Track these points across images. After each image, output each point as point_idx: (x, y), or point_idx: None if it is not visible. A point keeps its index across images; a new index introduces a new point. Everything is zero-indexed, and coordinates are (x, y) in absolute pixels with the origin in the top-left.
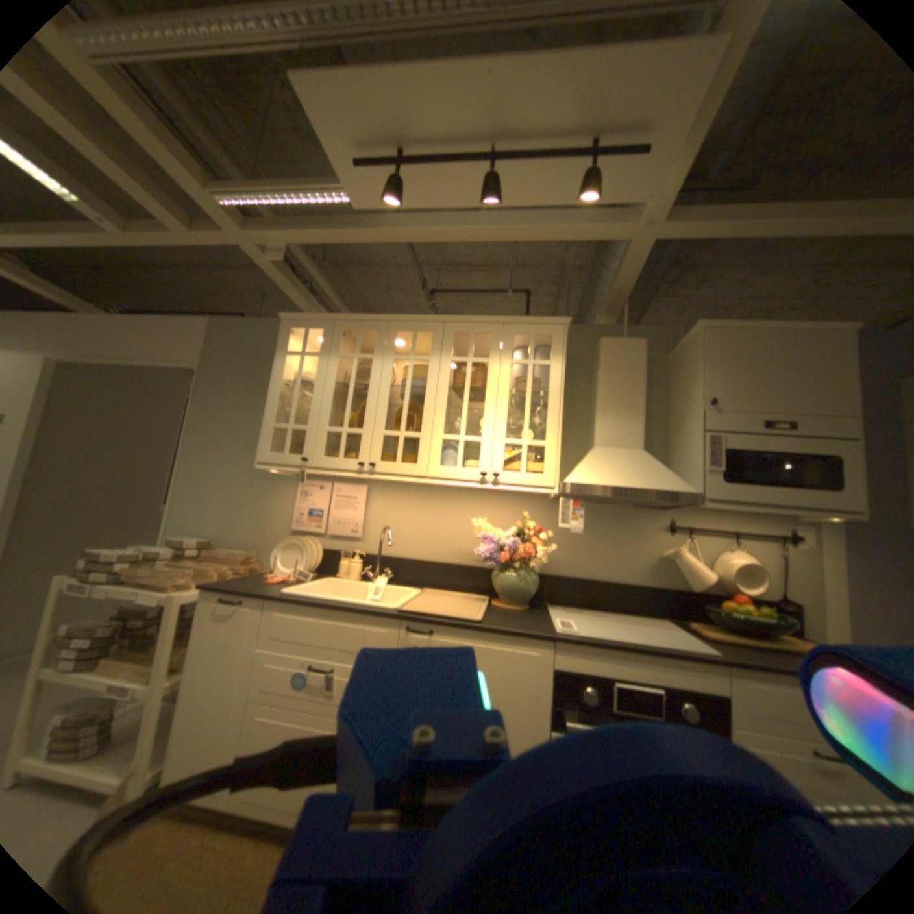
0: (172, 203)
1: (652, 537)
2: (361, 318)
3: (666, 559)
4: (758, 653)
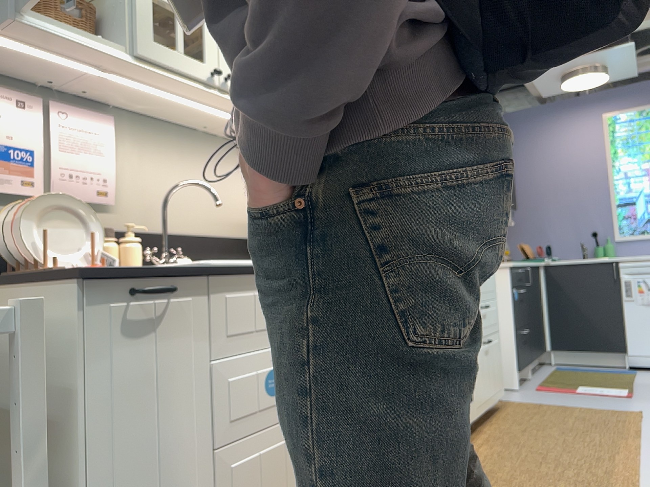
0: None
1: None
2: None
3: None
4: None
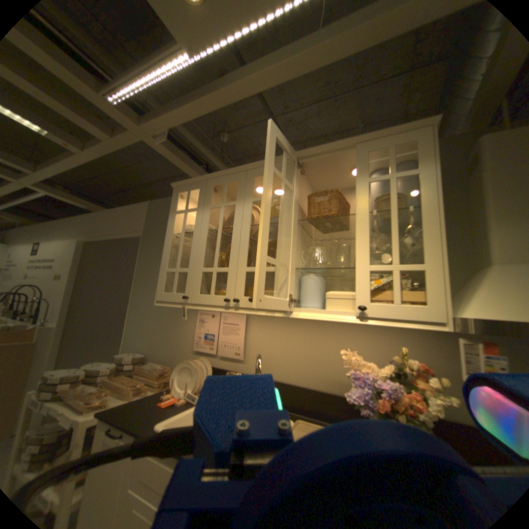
0: (96, 118)
1: None
2: (227, 172)
3: None
4: None
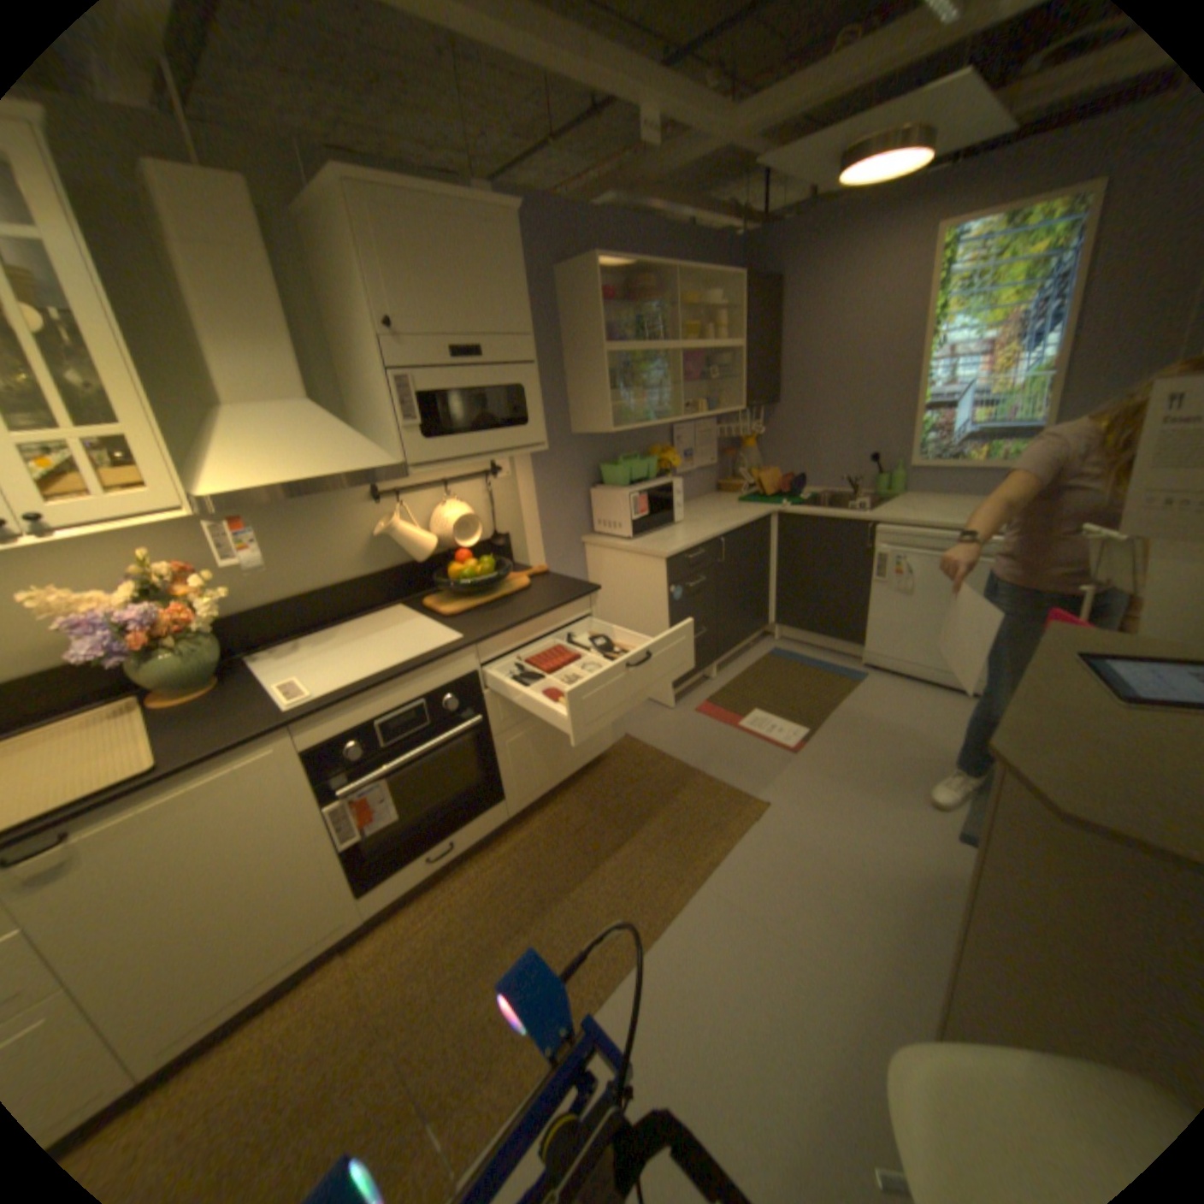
0: None
1: (355, 514)
2: None
3: (378, 536)
4: (489, 613)
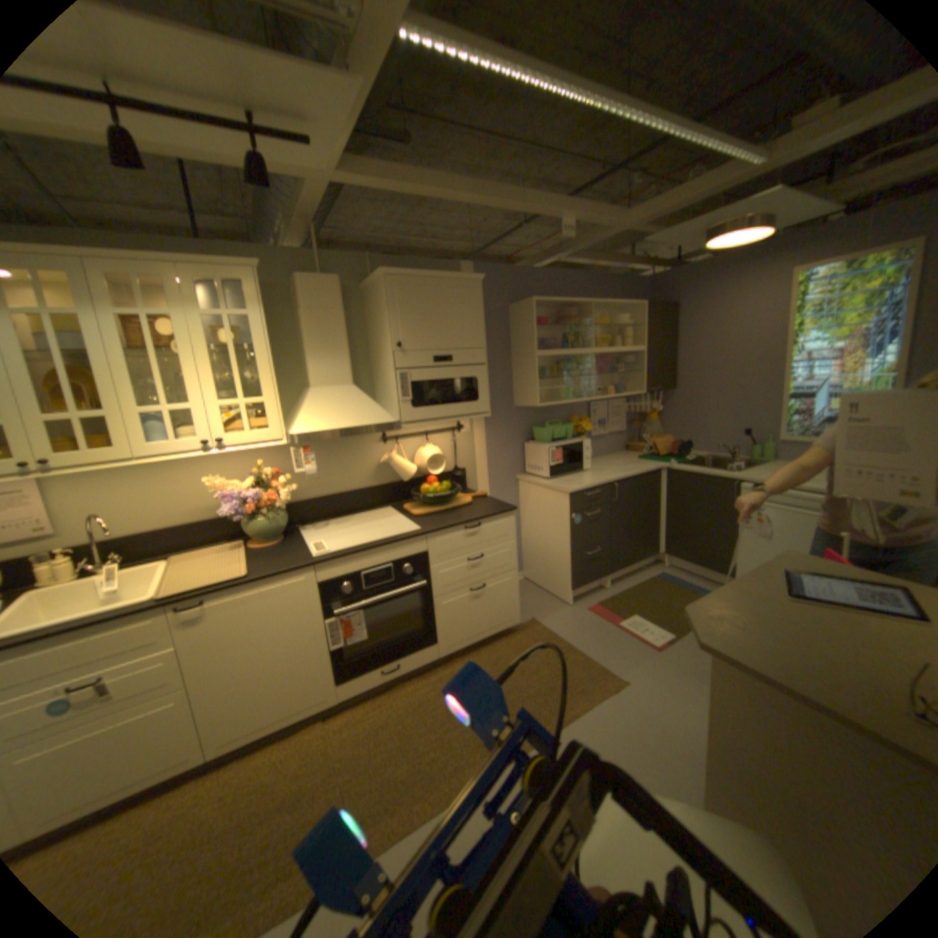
0: None
1: (372, 450)
2: None
3: (383, 463)
4: (441, 517)
